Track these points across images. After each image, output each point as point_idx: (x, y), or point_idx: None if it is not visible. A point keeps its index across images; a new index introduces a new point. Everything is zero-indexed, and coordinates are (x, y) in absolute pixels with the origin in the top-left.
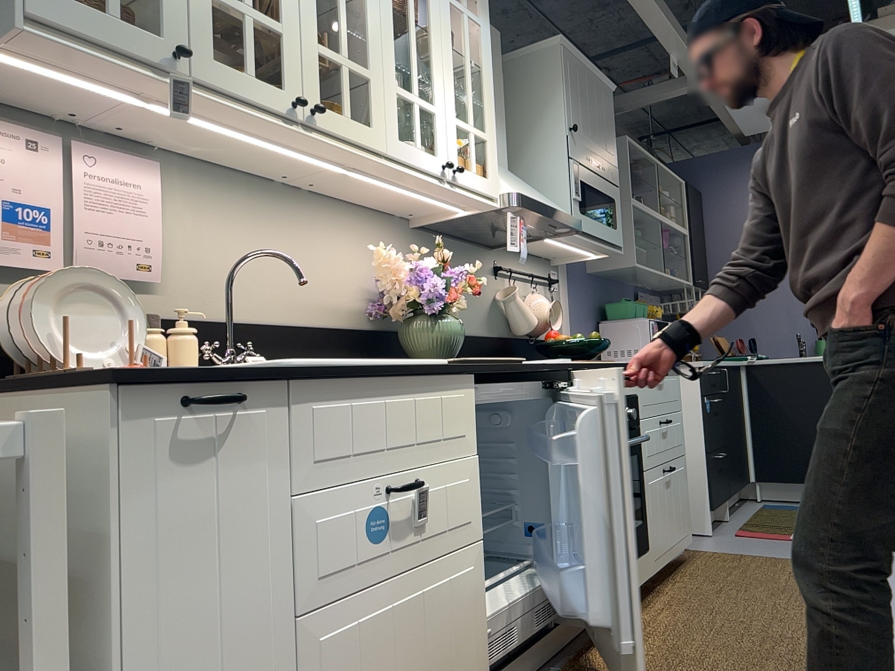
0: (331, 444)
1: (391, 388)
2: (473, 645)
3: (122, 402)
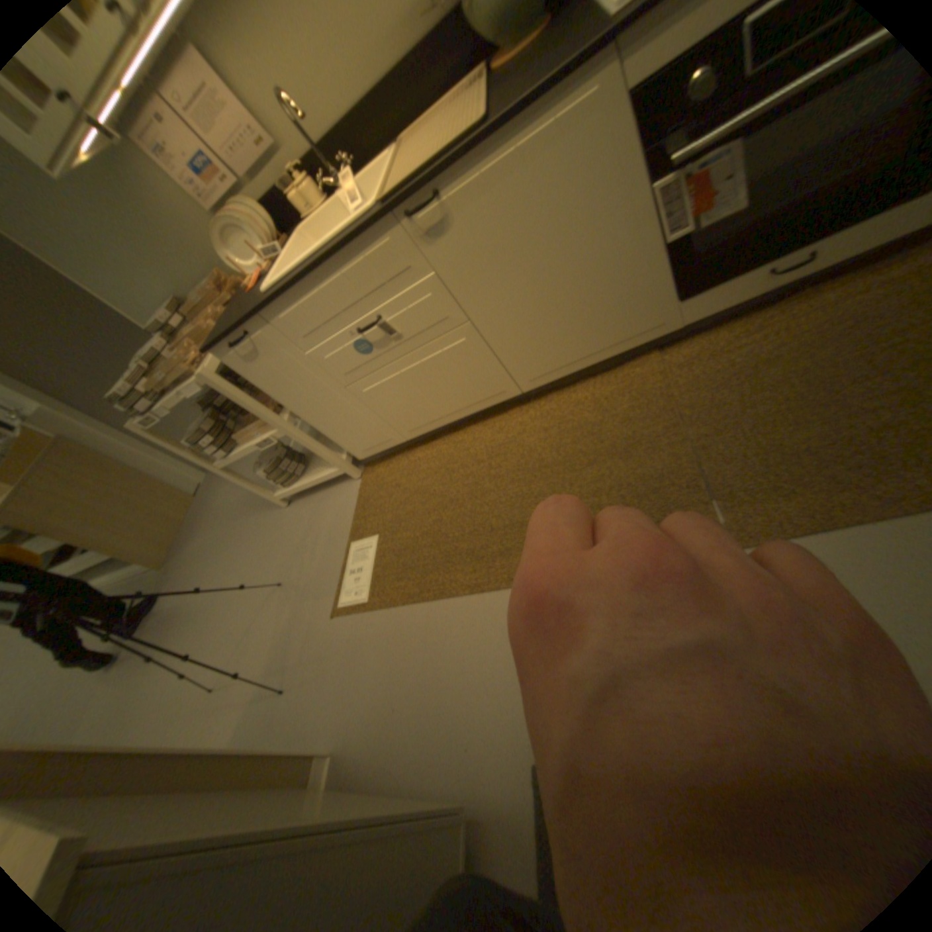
0: (308, 324)
1: (320, 276)
2: (486, 371)
3: (219, 352)
